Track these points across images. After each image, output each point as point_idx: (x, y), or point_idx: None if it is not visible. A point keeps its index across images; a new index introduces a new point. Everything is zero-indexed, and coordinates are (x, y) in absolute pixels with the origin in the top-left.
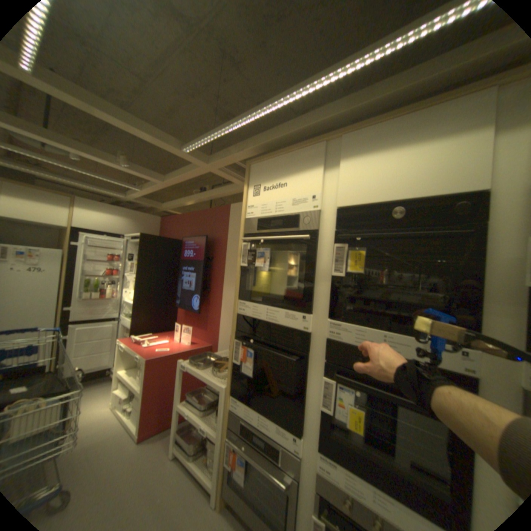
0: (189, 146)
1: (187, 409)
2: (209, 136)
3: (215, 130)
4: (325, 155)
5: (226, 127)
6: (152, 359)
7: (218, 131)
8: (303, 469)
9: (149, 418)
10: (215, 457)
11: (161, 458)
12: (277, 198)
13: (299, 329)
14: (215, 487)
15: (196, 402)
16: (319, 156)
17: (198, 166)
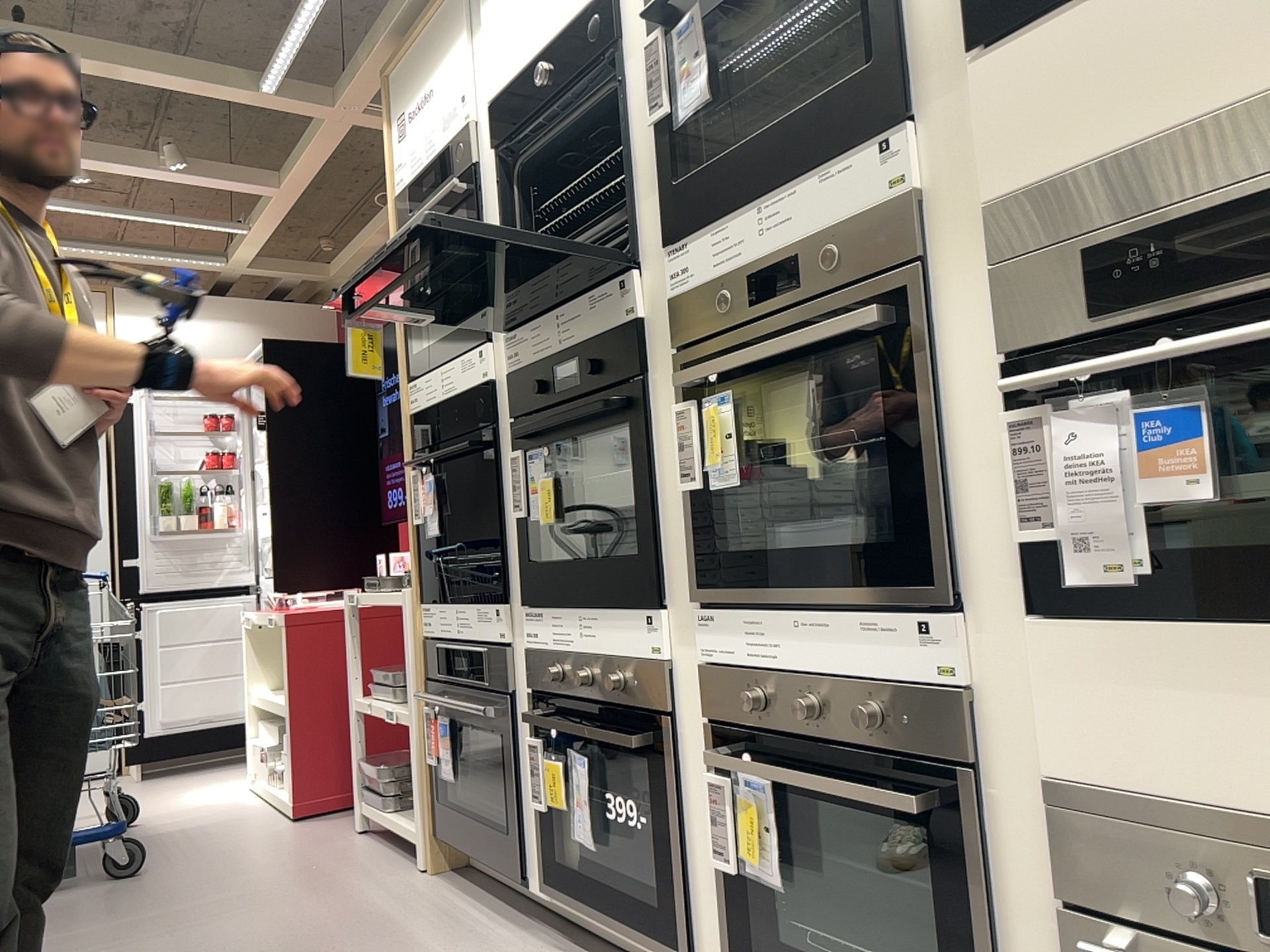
0: (270, 79)
1: (376, 698)
2: (293, 45)
3: (293, 29)
4: (467, 11)
5: (302, 17)
6: (300, 611)
7: (295, 29)
8: (514, 664)
9: (315, 759)
10: (412, 751)
11: (339, 831)
12: (425, 130)
13: (481, 385)
14: (419, 818)
15: (385, 671)
16: (459, 17)
17: (318, 121)
